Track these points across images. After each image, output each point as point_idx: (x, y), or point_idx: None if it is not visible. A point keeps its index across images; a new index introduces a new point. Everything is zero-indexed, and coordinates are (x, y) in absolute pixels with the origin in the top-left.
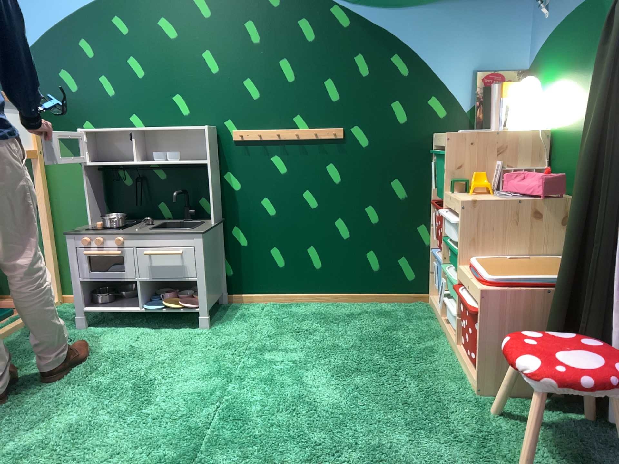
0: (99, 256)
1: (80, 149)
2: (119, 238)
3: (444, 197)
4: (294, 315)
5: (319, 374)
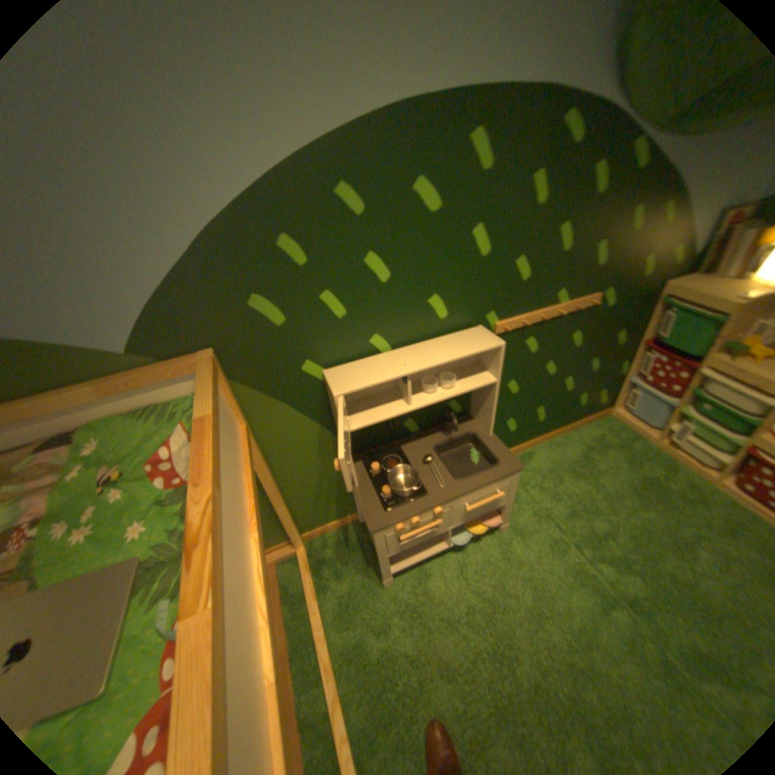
0: (418, 533)
1: (339, 417)
2: (438, 508)
3: (697, 355)
4: (542, 473)
5: (669, 560)
